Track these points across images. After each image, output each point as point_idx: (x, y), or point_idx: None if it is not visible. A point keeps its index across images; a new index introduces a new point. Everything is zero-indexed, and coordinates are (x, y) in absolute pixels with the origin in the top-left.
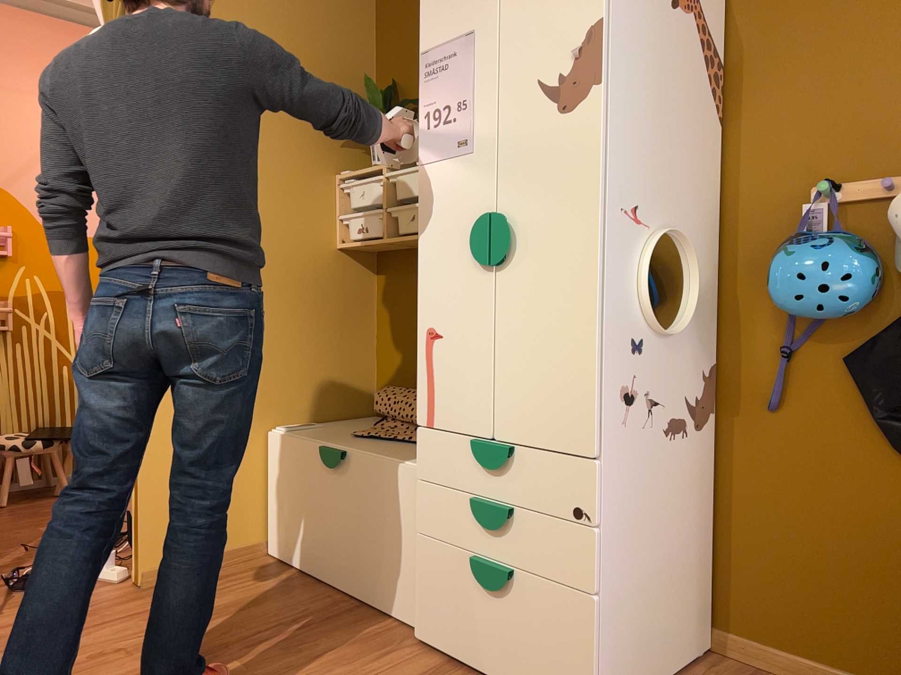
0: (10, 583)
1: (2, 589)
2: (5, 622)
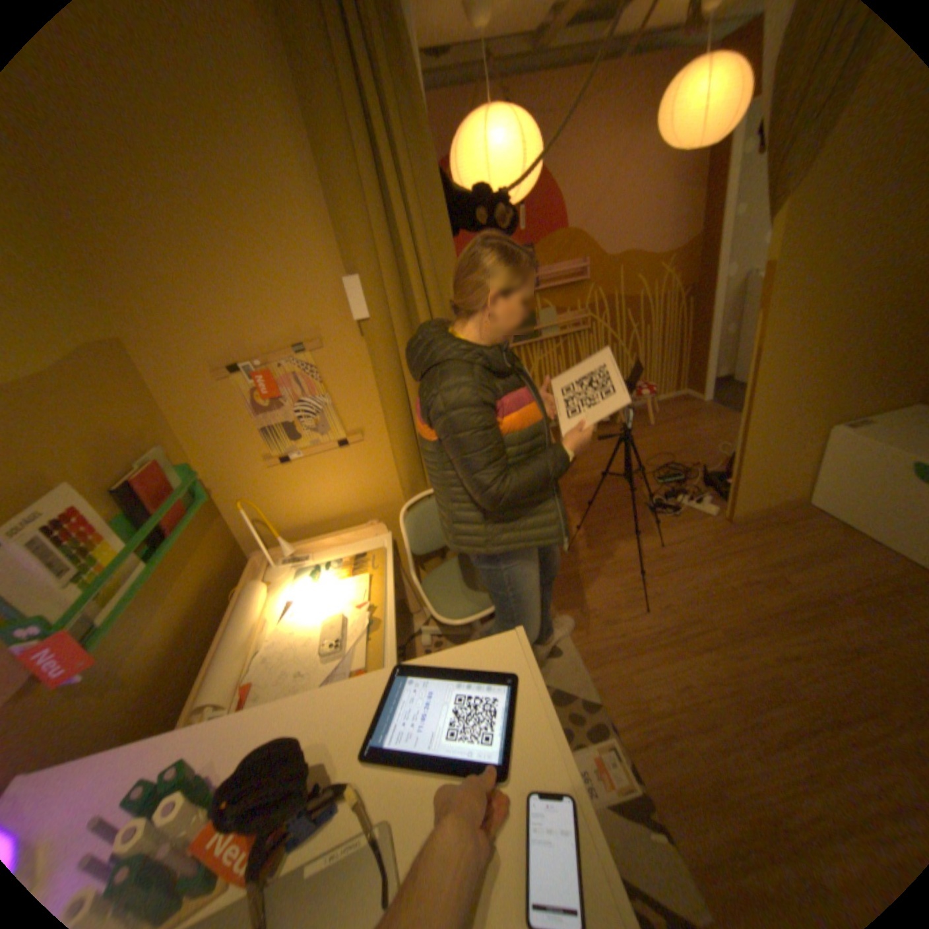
0: (648, 505)
1: (647, 510)
2: (669, 540)
